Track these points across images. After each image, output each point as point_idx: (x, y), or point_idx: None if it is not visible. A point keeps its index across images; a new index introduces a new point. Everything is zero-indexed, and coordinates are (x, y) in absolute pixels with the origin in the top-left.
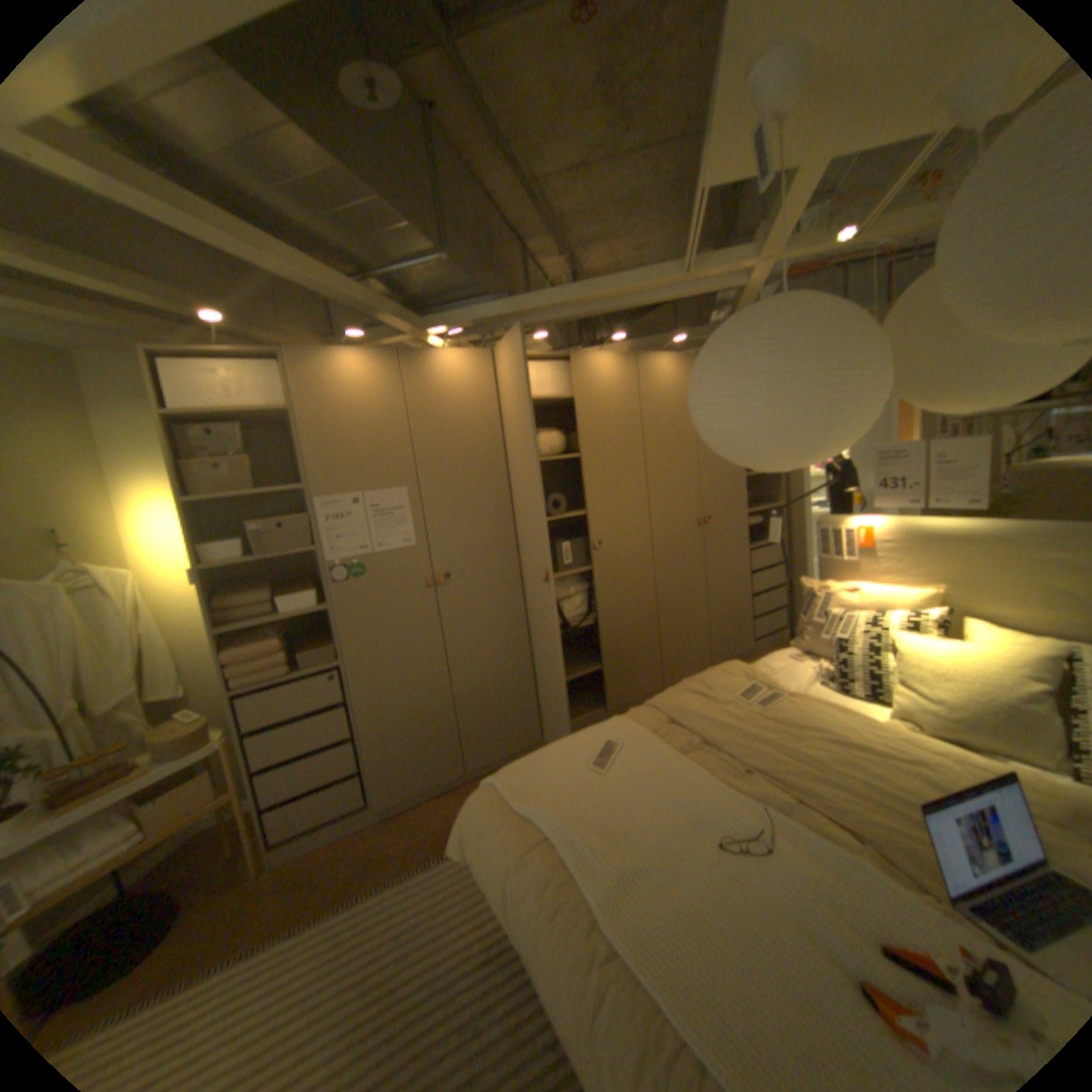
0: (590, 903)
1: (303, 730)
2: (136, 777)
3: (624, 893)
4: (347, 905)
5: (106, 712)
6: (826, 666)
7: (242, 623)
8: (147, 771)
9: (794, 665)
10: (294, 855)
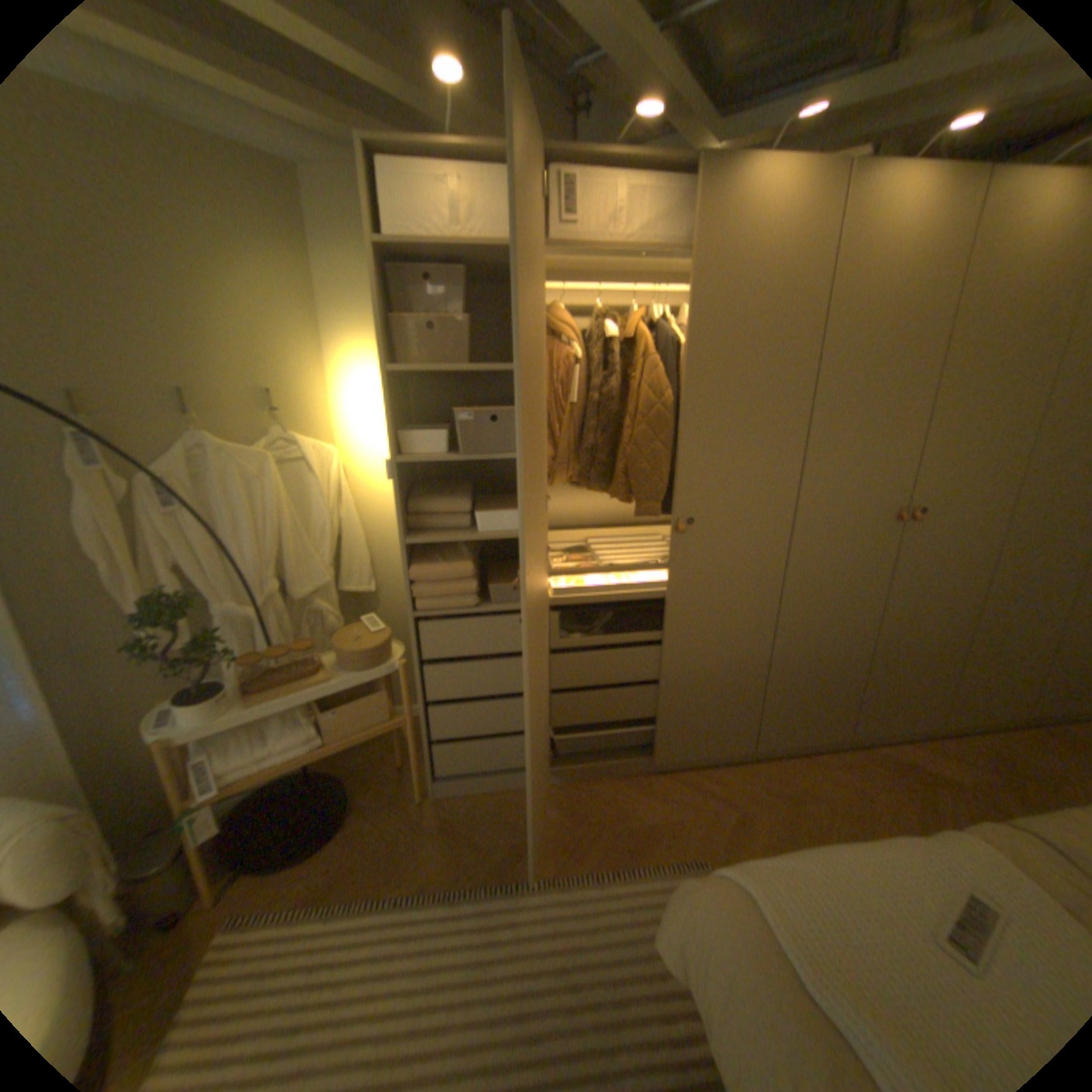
0: None
1: (483, 672)
2: (317, 682)
3: None
4: (505, 892)
5: (301, 597)
6: None
7: (435, 534)
8: (327, 678)
9: None
10: (456, 793)
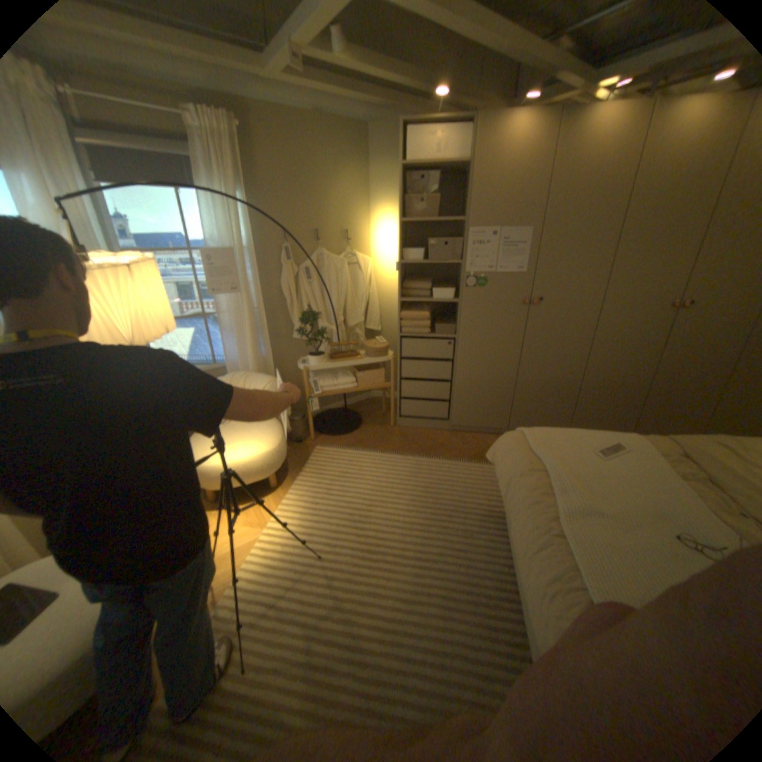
0: (560, 510)
1: (428, 367)
2: (358, 359)
3: (585, 517)
4: (427, 457)
5: (351, 327)
6: None
7: (413, 299)
8: (362, 358)
9: None
10: (409, 425)
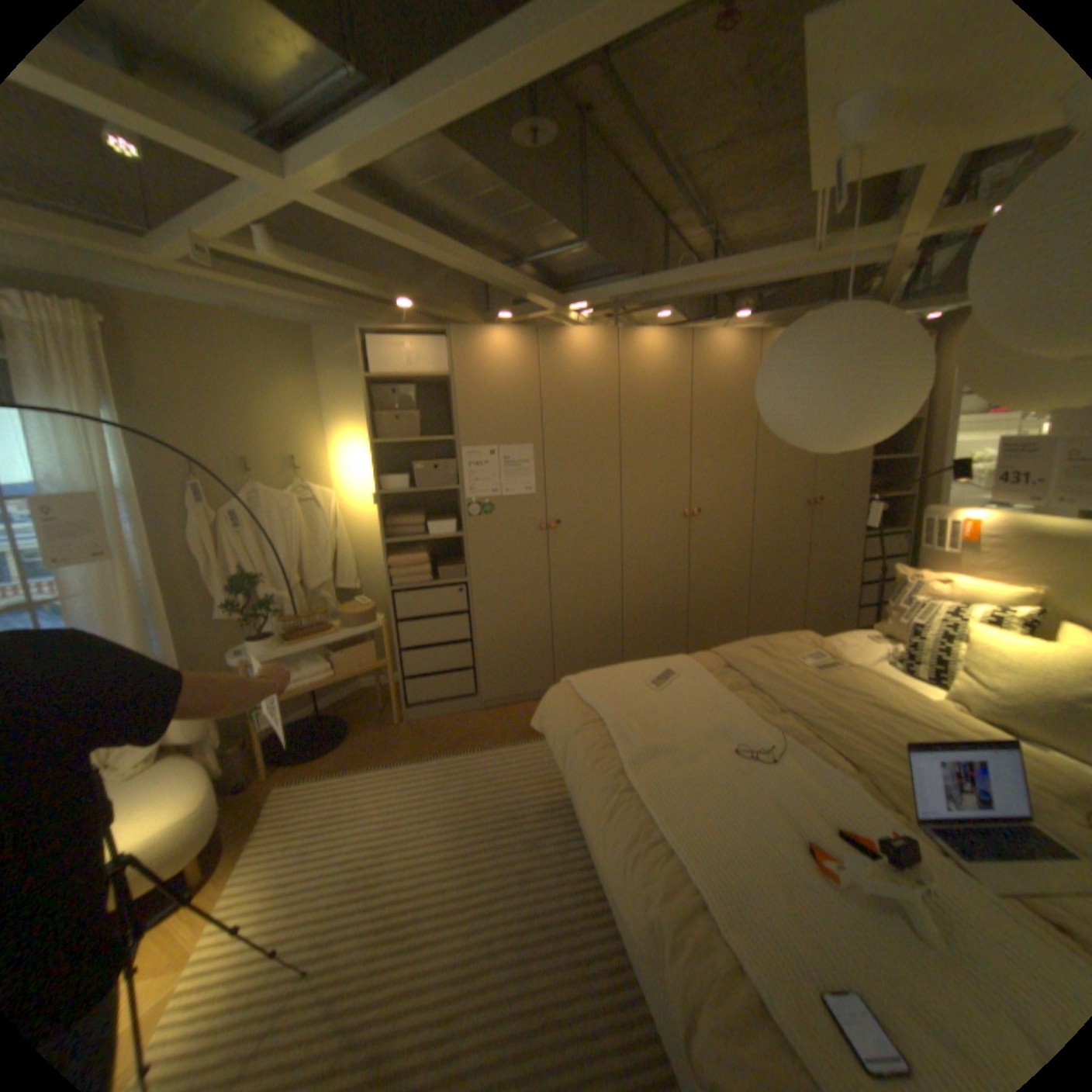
0: (622, 760)
1: (437, 626)
2: (331, 634)
3: (649, 759)
4: (456, 755)
5: (314, 588)
6: (904, 651)
7: (403, 539)
8: (337, 631)
9: (869, 645)
10: (422, 716)
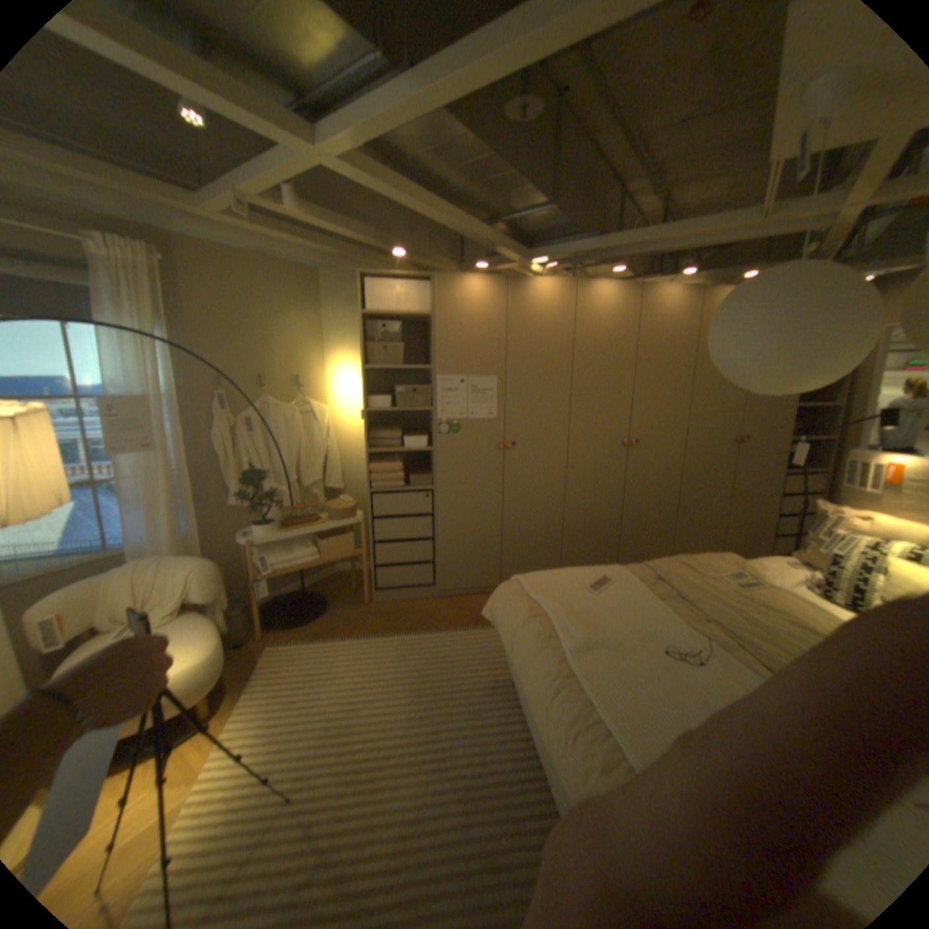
0: (566, 649)
1: (406, 524)
2: (320, 523)
3: (589, 651)
4: (416, 633)
5: (308, 485)
6: (822, 577)
7: (383, 448)
8: (325, 521)
9: (789, 569)
10: (389, 598)
